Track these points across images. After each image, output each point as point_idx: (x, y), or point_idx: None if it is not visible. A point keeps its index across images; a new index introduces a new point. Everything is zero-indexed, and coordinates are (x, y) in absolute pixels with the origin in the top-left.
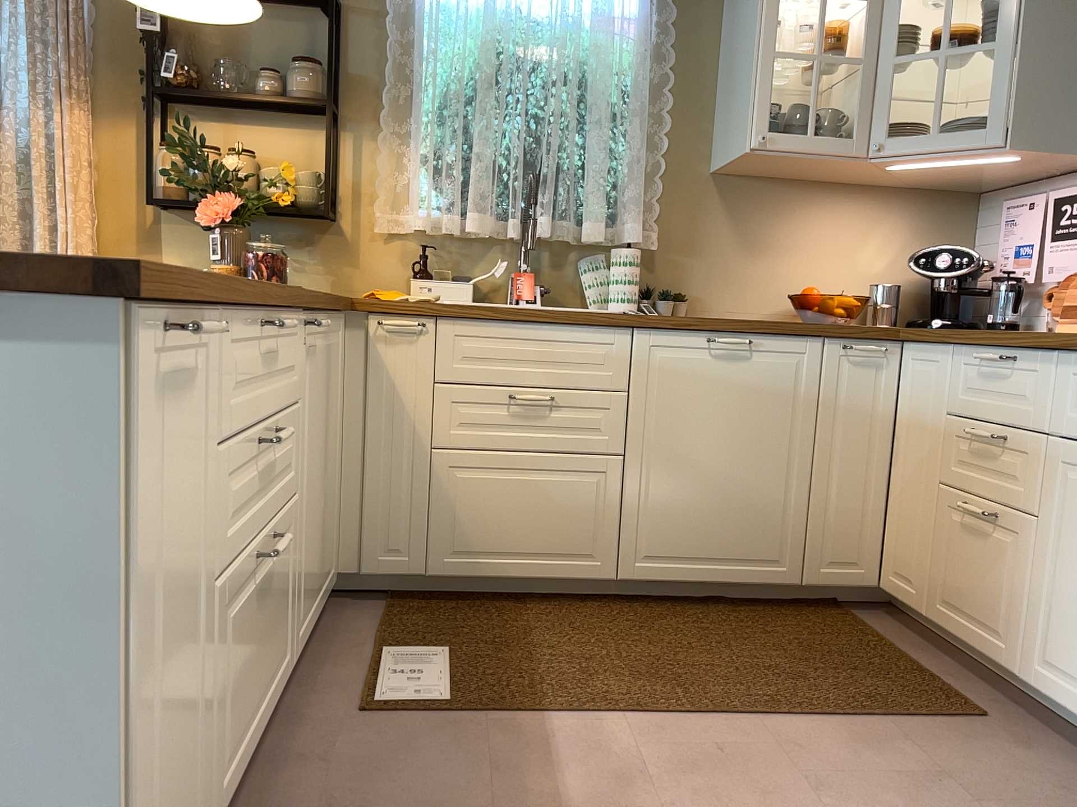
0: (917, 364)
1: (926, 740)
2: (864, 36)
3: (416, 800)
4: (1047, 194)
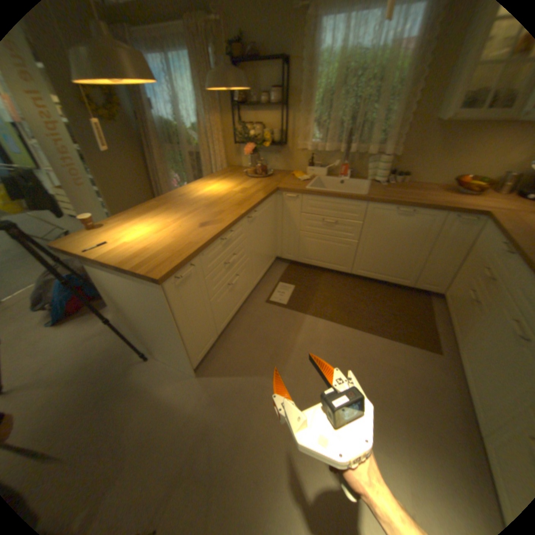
0: (488, 229)
1: (411, 356)
2: None
3: (266, 331)
4: None
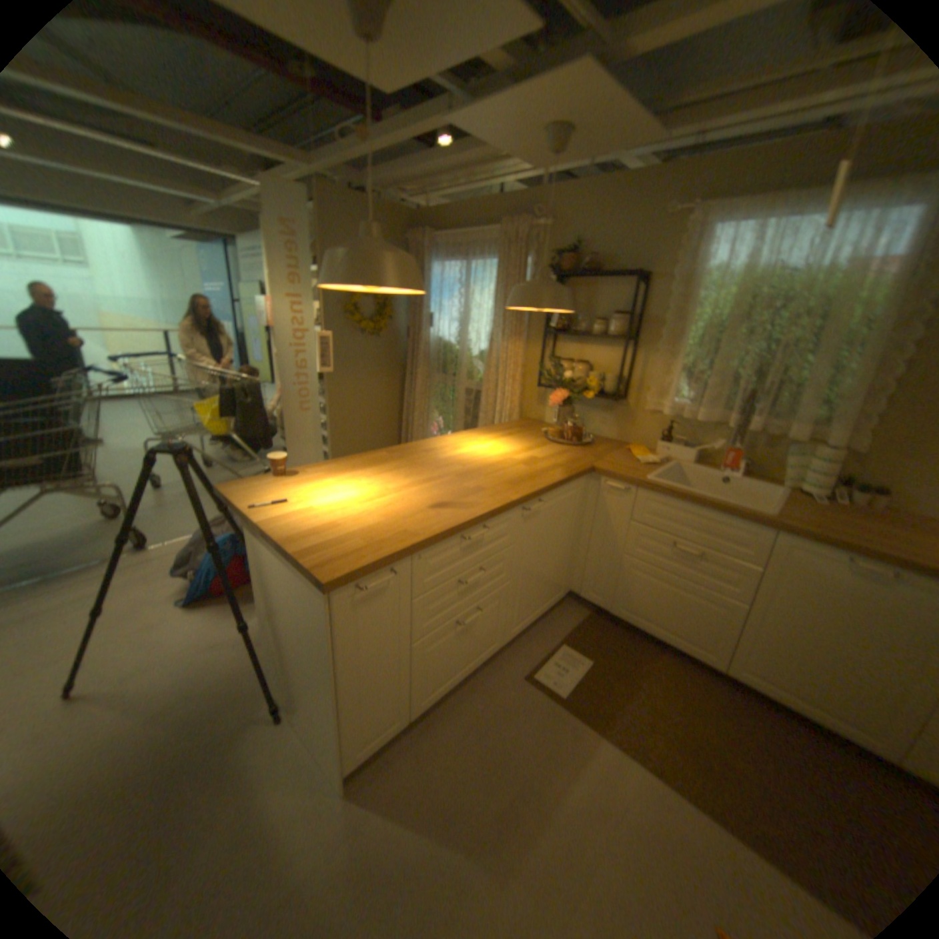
0: None
1: None
2: None
3: (509, 748)
4: None
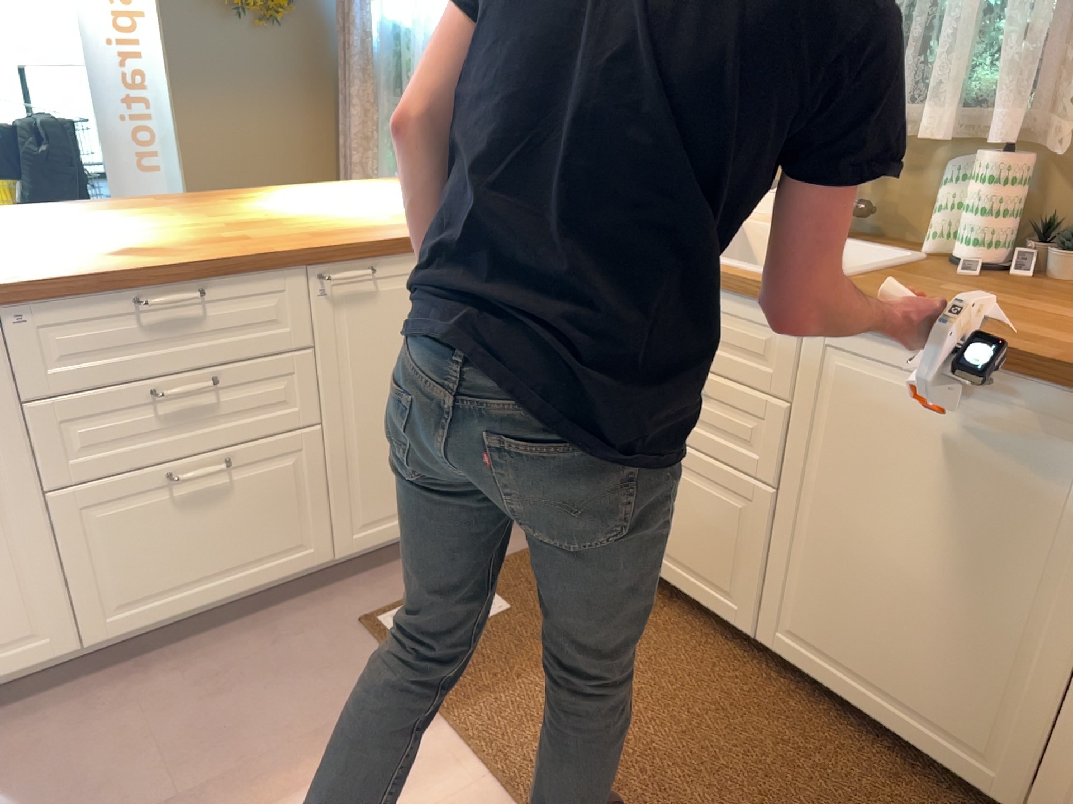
0: None
1: None
2: None
3: (258, 711)
4: None
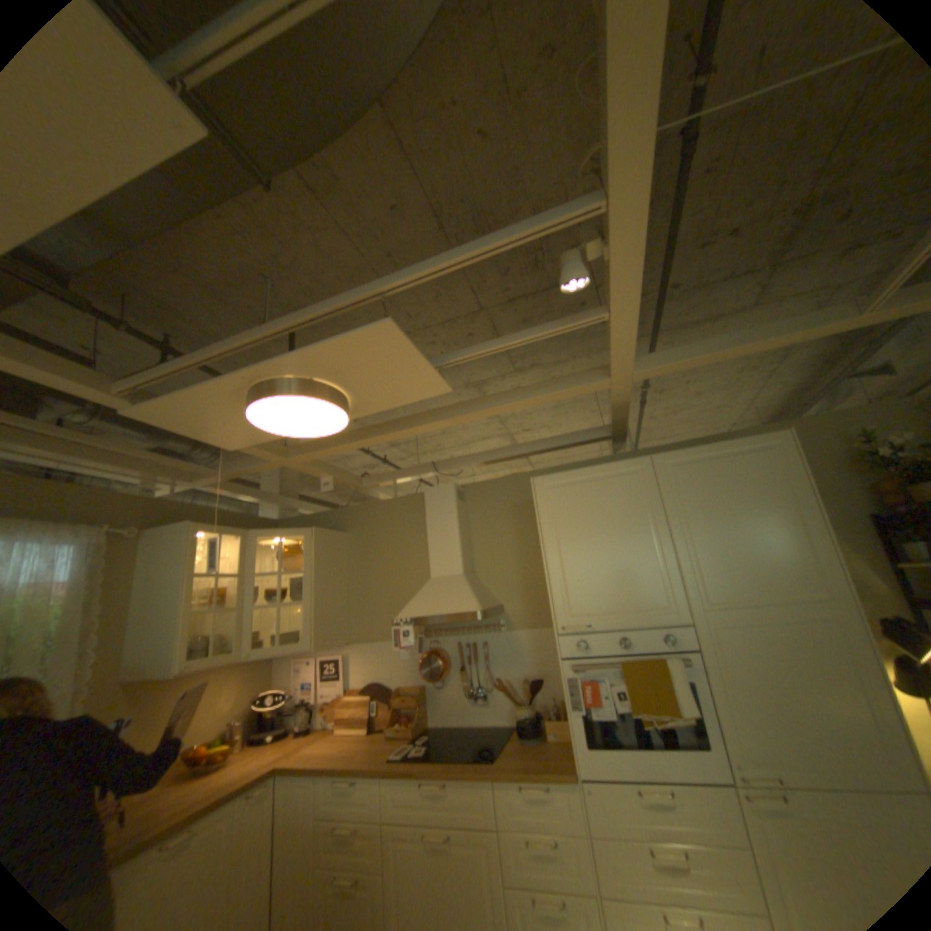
0: (285, 792)
1: None
2: (235, 597)
3: None
4: (314, 660)
